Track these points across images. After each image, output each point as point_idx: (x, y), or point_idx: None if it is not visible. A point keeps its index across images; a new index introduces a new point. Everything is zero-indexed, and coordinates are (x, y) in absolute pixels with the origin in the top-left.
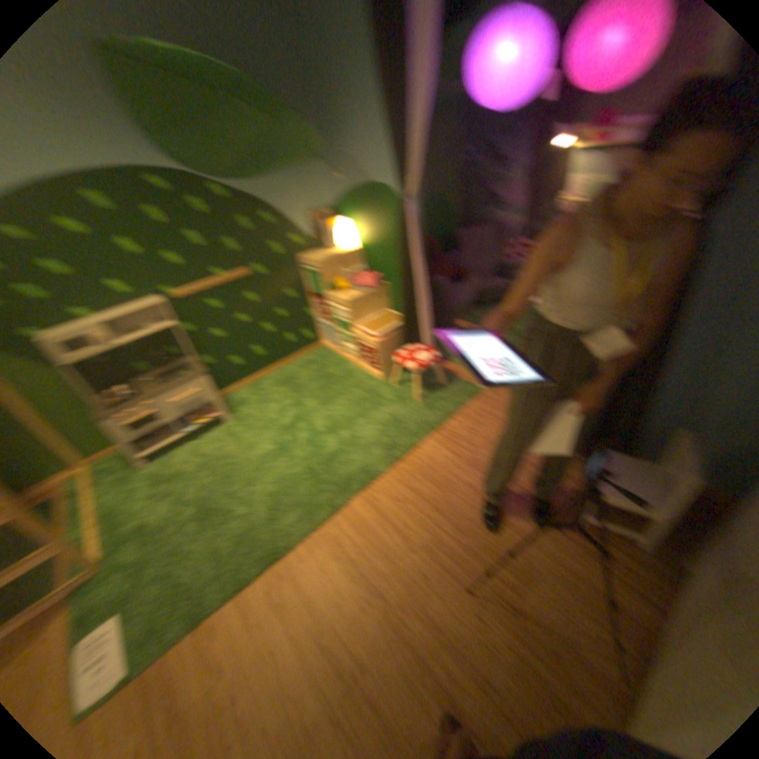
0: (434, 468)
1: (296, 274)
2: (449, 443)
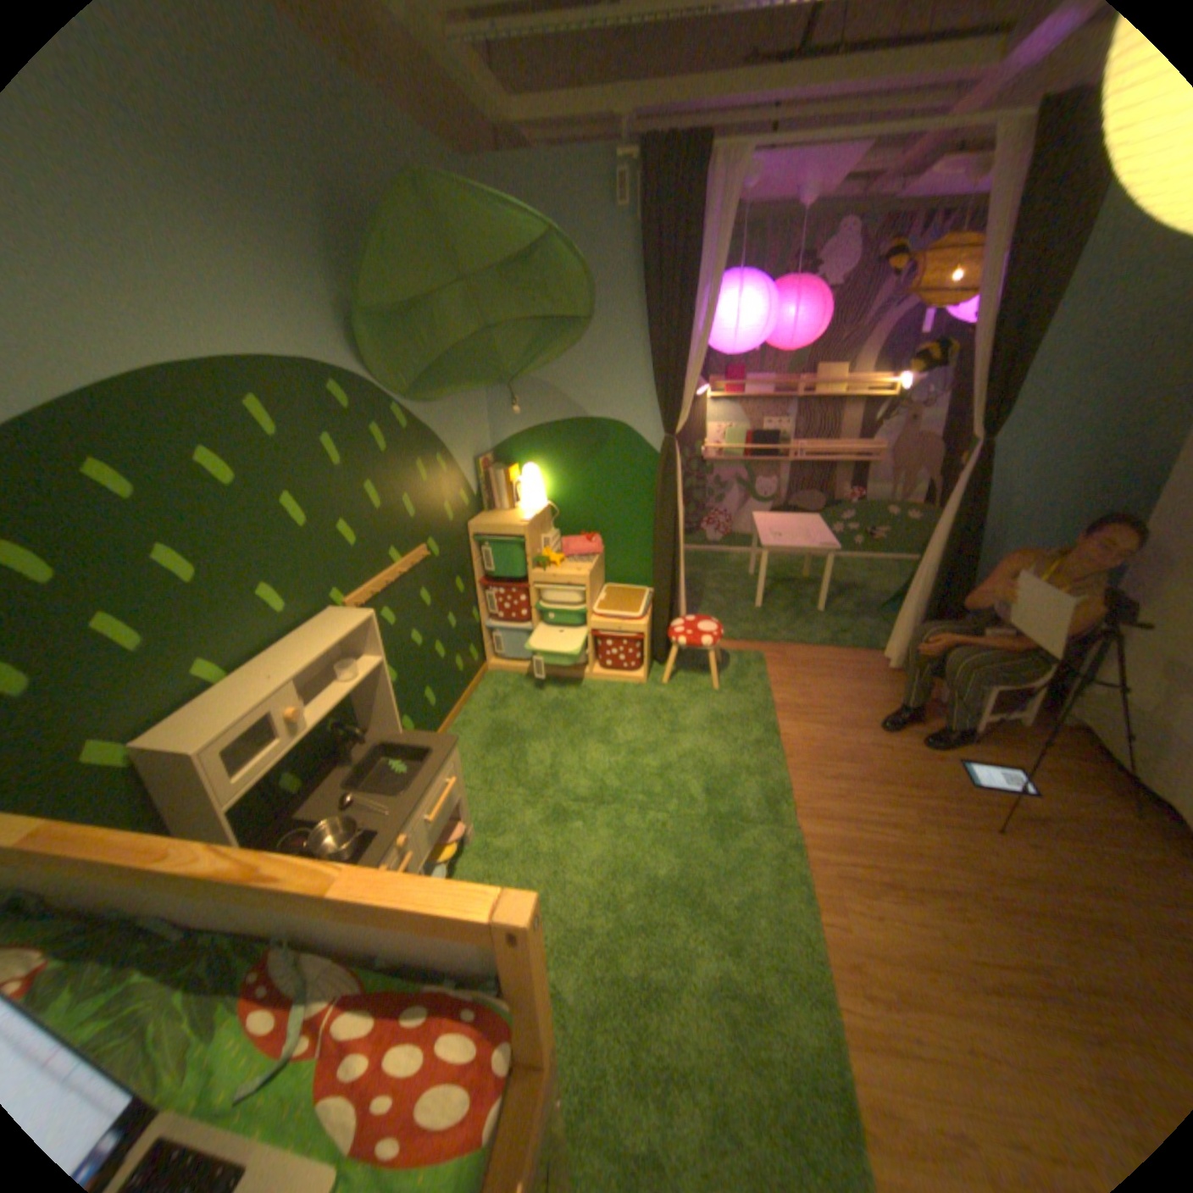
0: (825, 745)
1: (467, 553)
2: (803, 715)
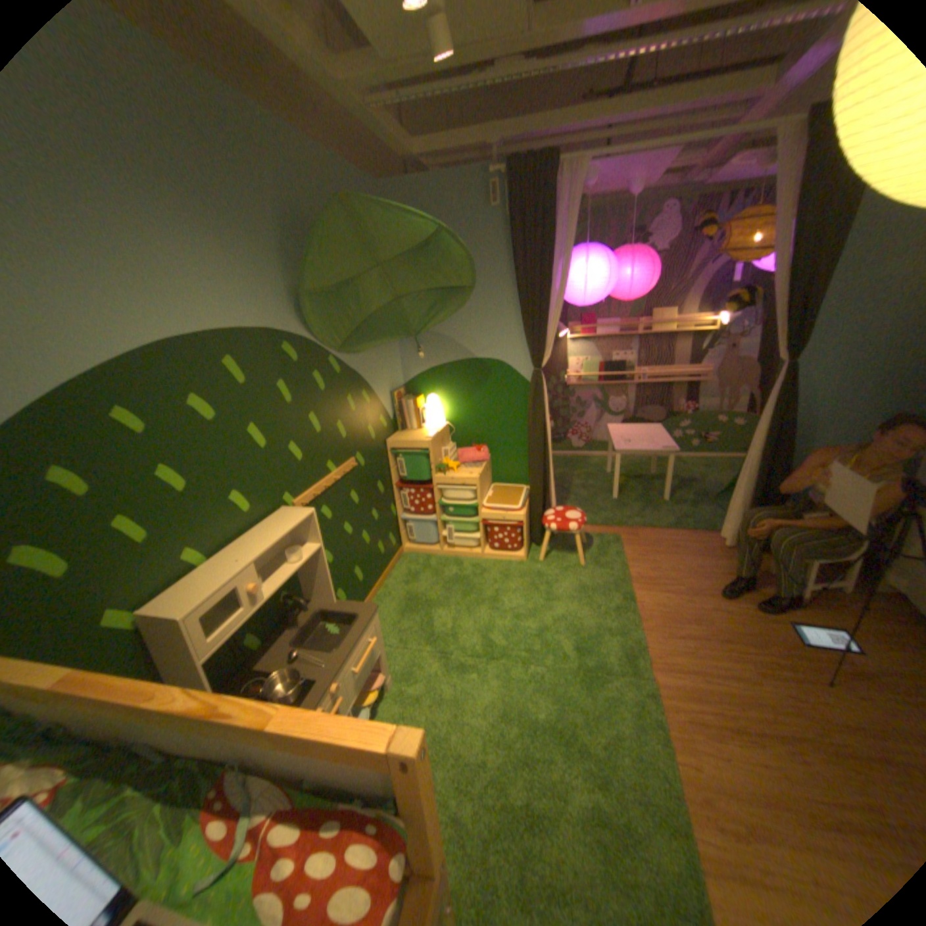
0: (674, 611)
1: (385, 463)
2: (654, 586)
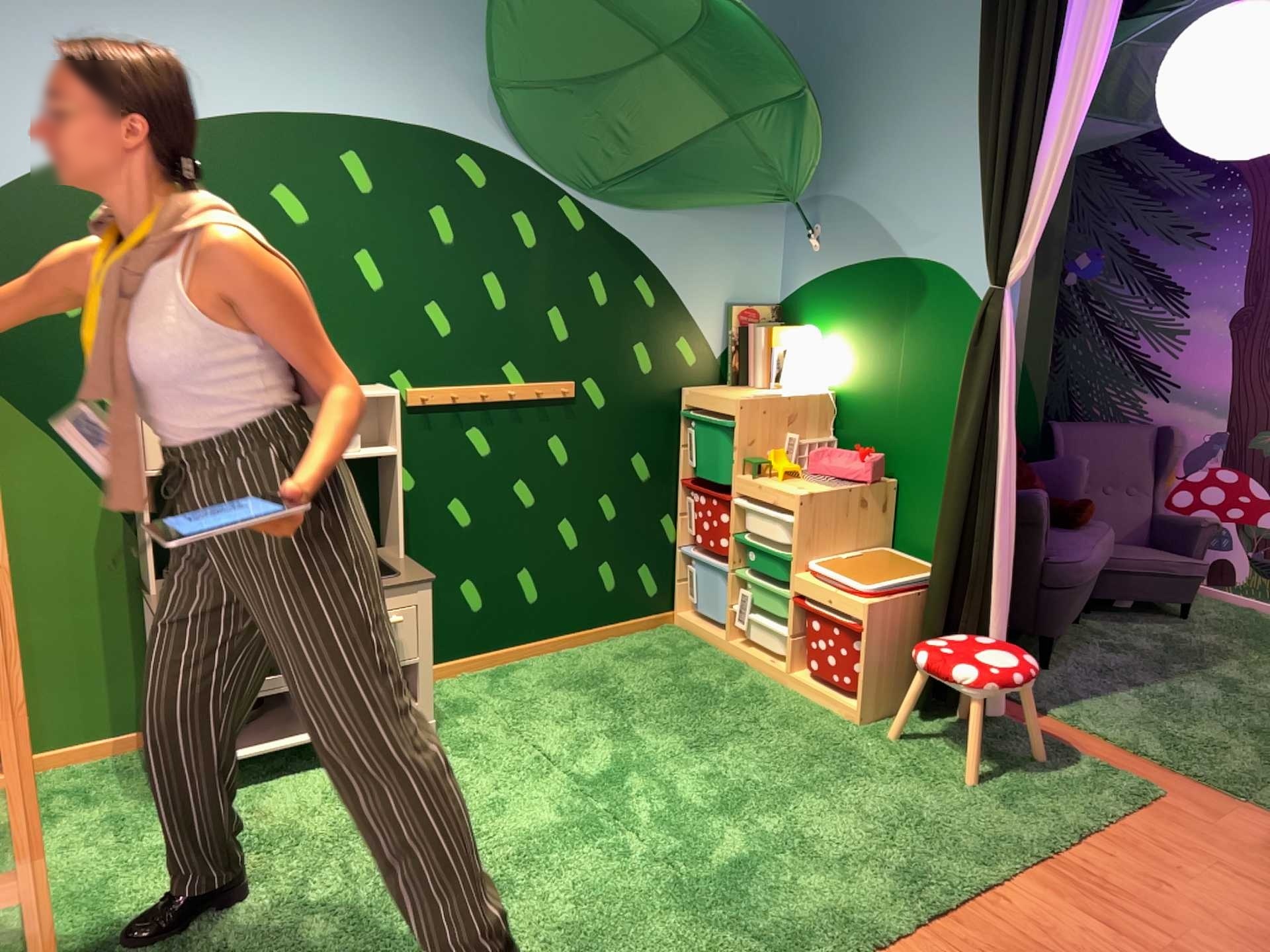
0: None
1: (673, 428)
2: (1096, 899)
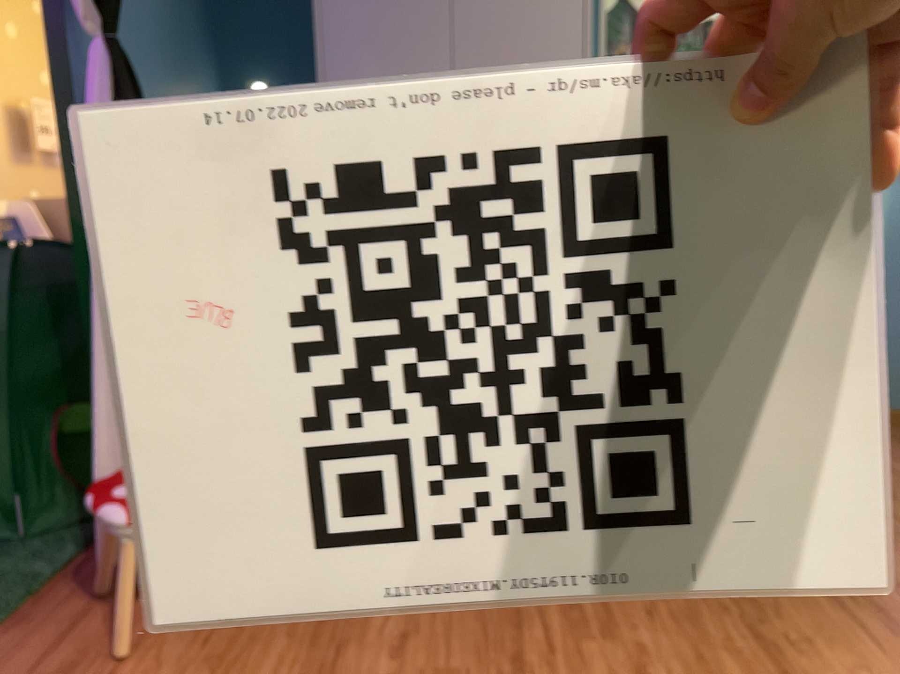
0: None
1: None
2: None
